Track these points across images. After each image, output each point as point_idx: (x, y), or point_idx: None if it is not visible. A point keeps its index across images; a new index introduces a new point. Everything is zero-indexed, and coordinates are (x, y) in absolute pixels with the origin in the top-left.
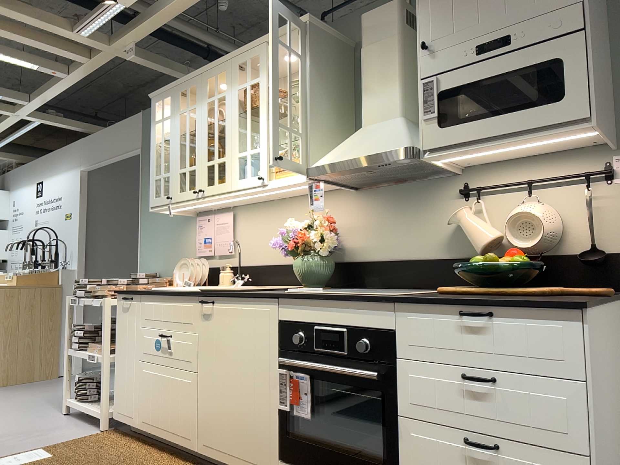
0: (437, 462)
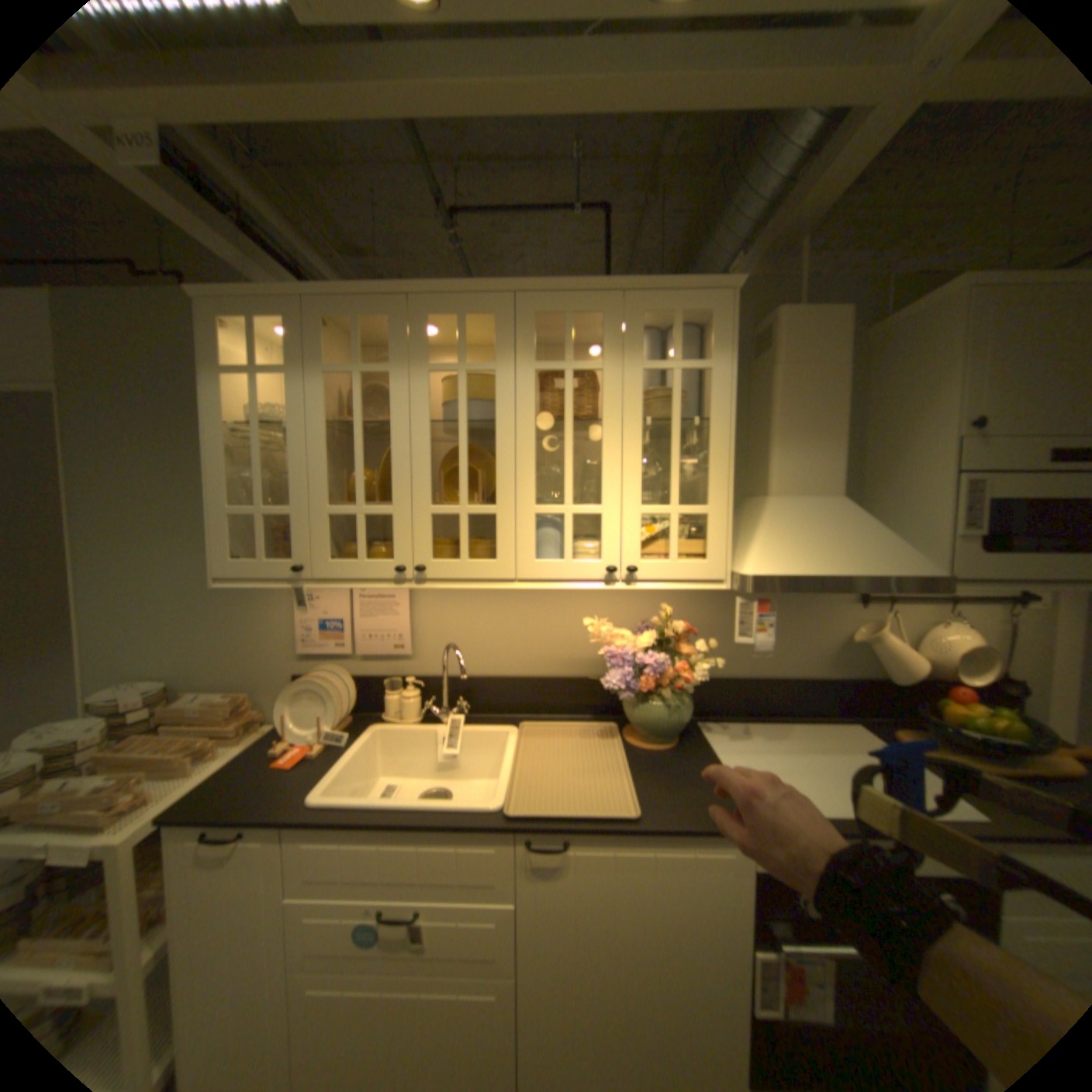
0: None
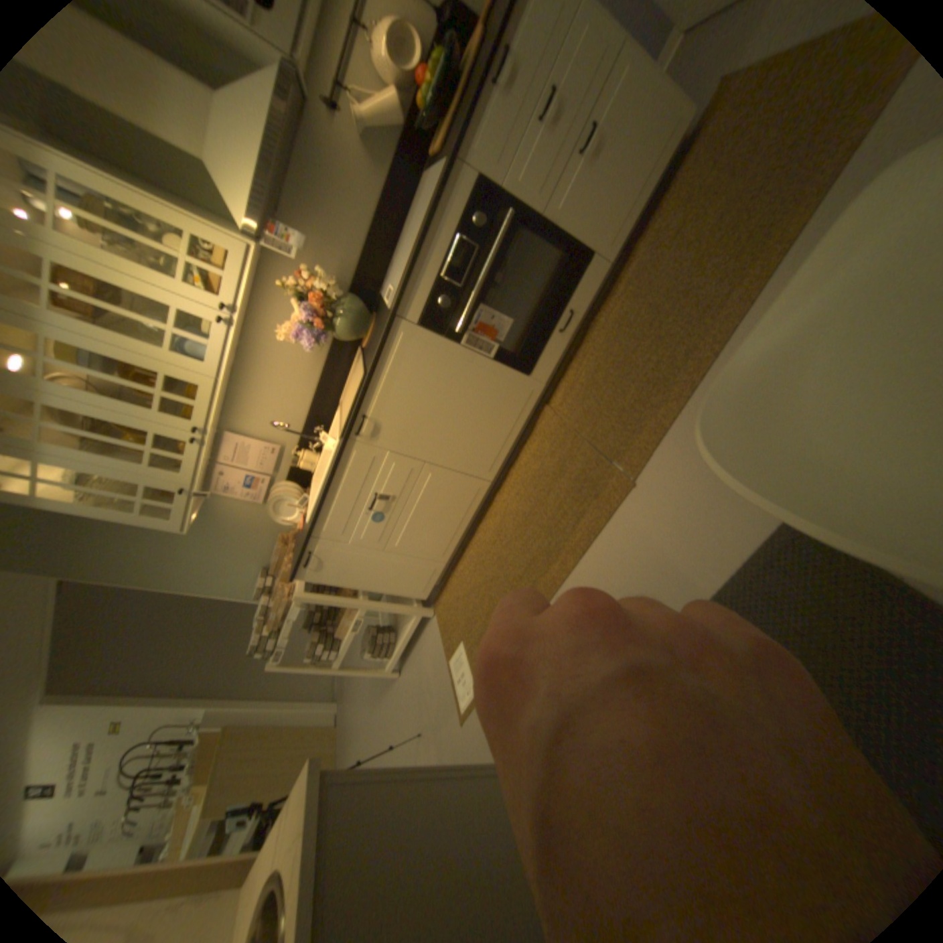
0: (584, 193)
